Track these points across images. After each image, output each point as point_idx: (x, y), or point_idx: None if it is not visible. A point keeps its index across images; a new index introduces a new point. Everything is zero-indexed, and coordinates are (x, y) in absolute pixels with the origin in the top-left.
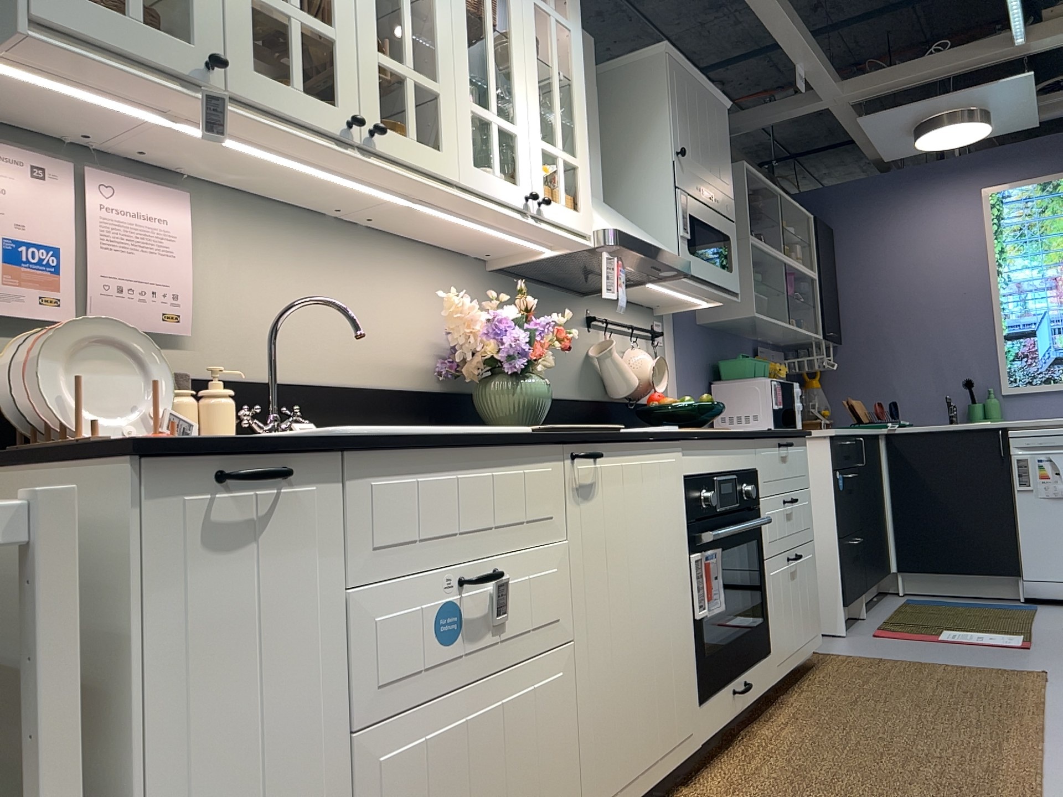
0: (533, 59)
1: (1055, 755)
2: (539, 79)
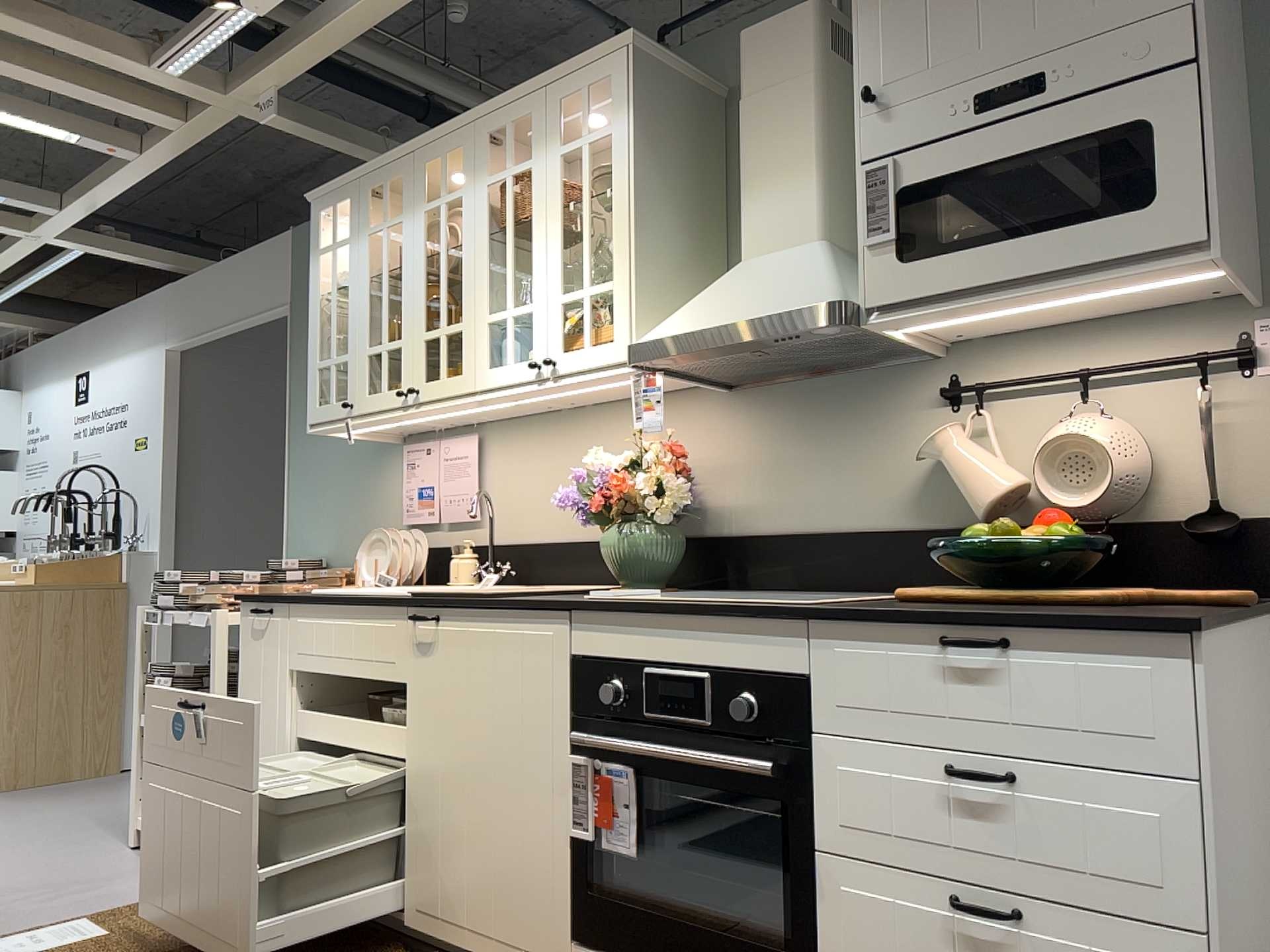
0: (554, 217)
1: None
2: (559, 233)
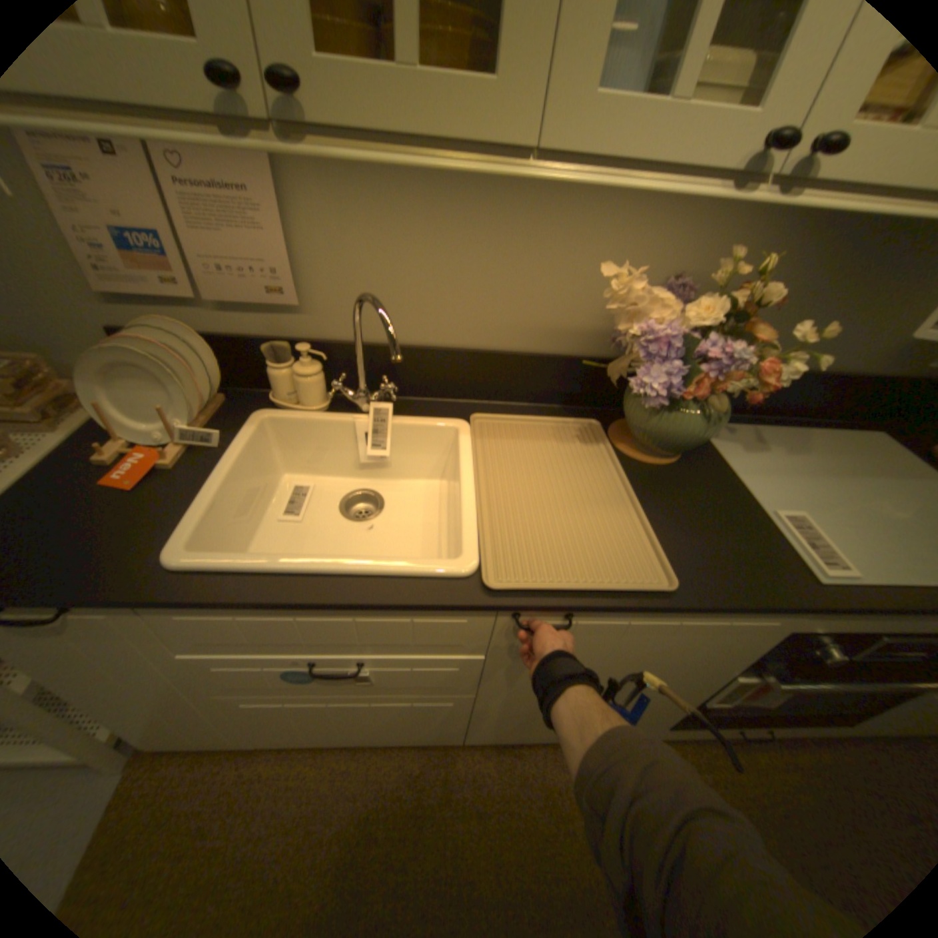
0: None
1: None
2: None
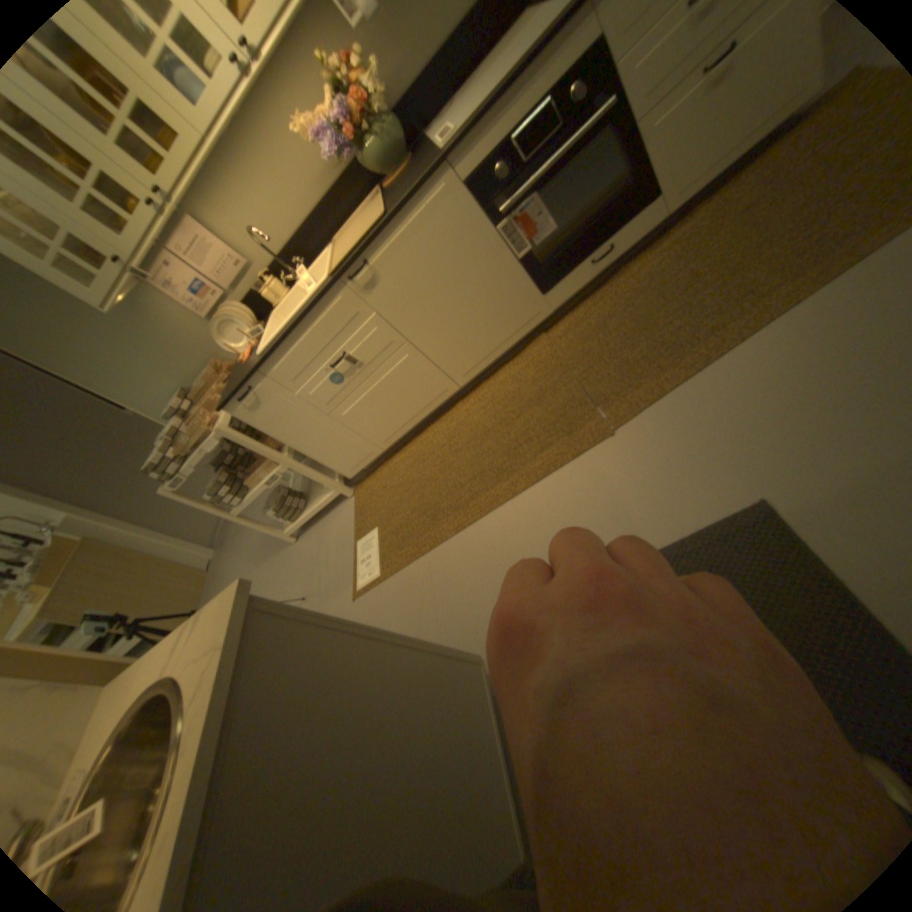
0: None
1: (806, 306)
2: None
